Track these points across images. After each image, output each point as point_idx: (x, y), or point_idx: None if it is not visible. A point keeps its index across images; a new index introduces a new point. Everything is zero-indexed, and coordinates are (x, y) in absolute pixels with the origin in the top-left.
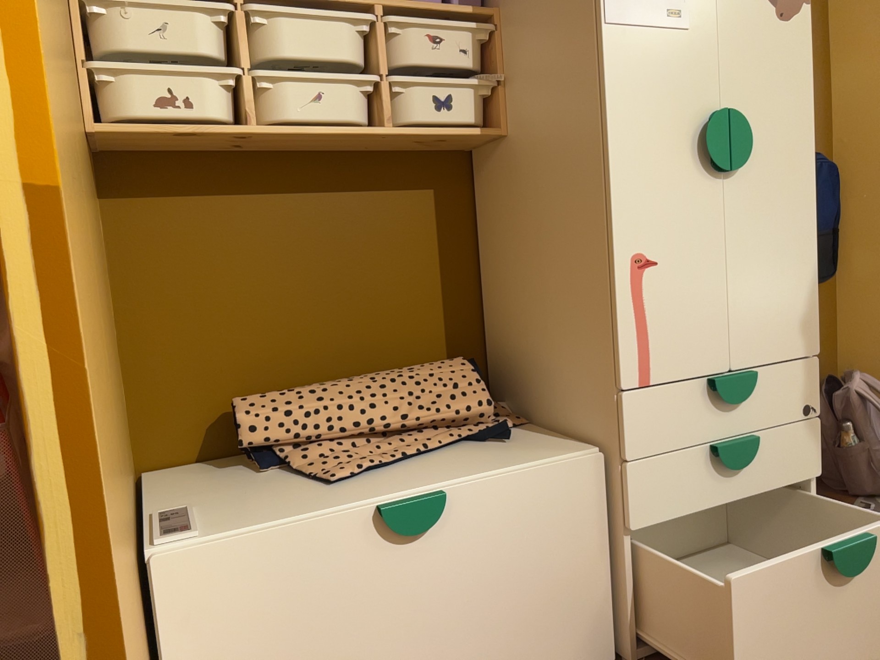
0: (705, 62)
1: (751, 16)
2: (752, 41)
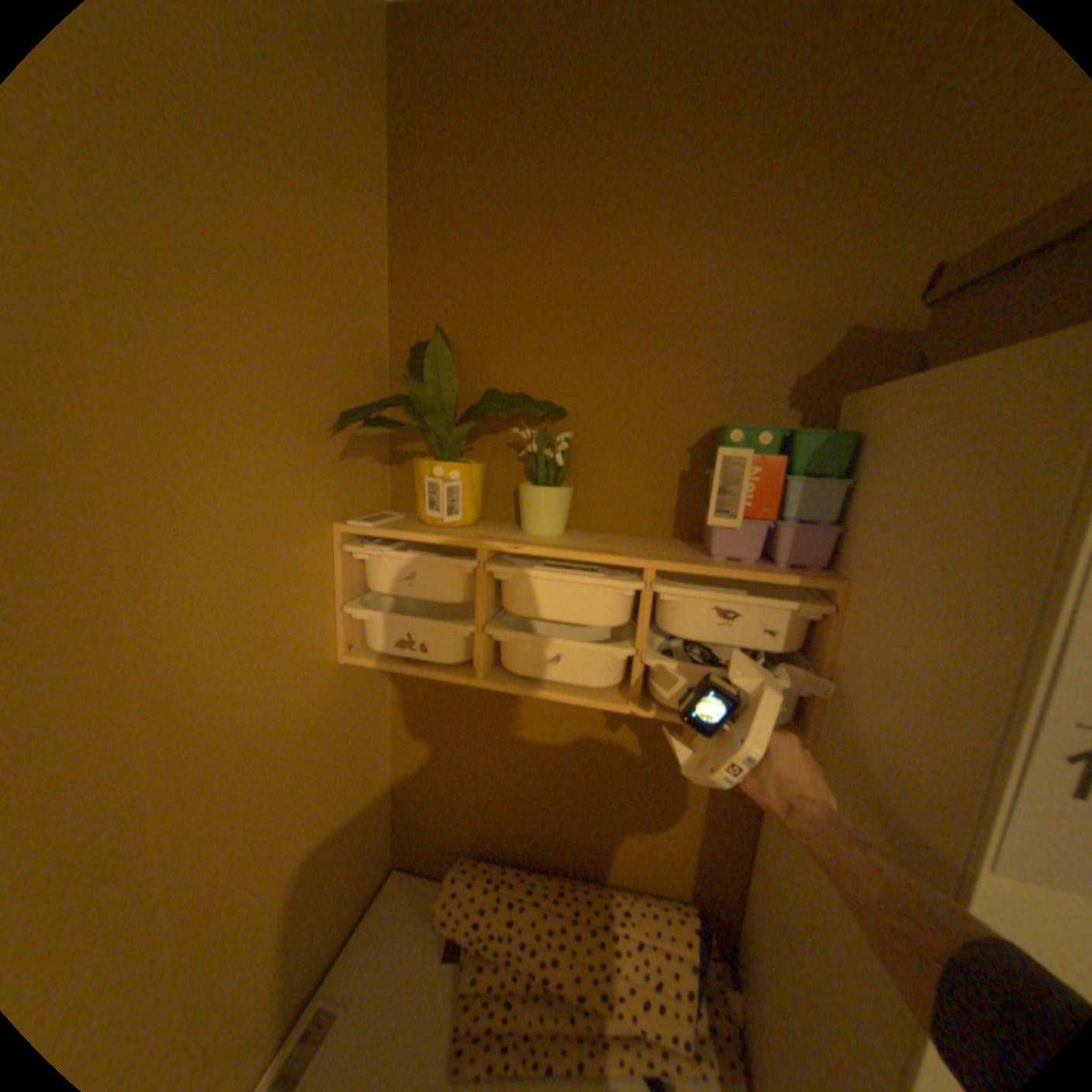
0: None
1: None
2: None
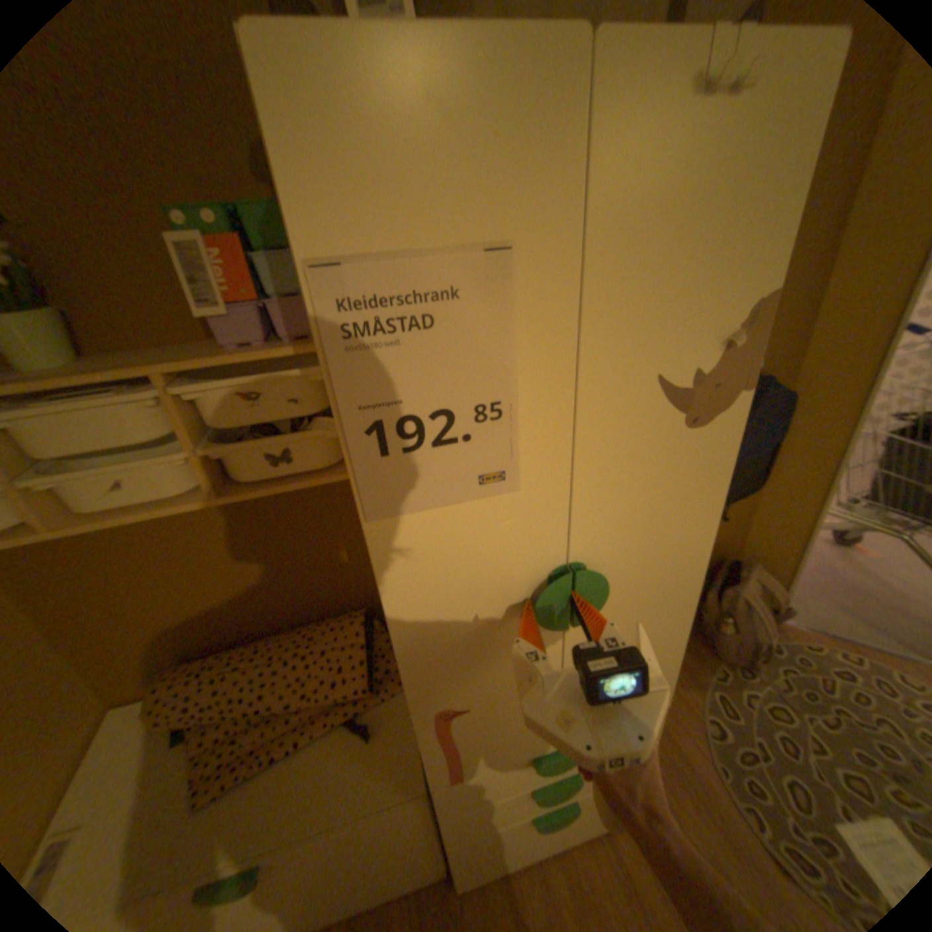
0: (545, 519)
1: (637, 440)
2: (633, 470)
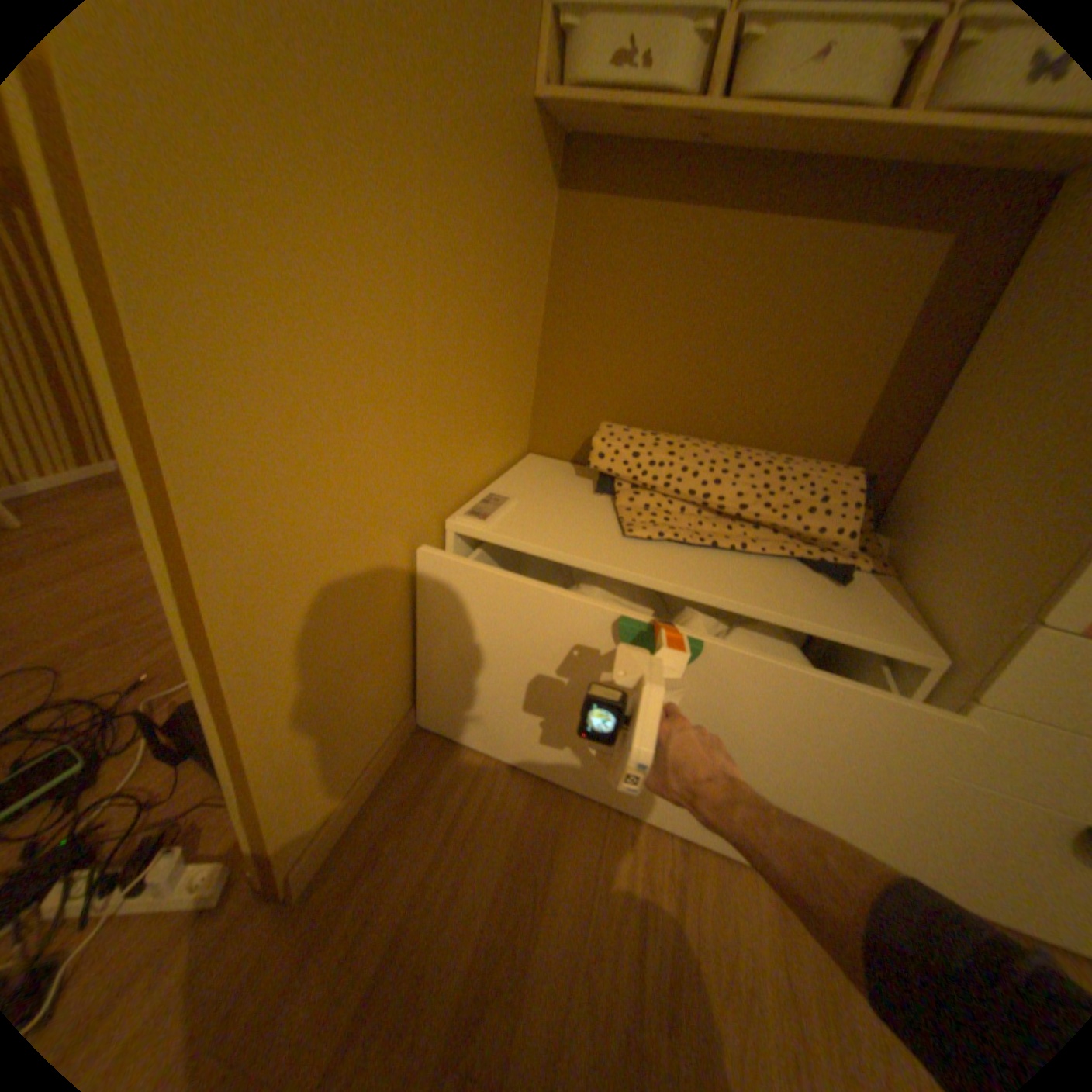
0: None
1: None
2: None
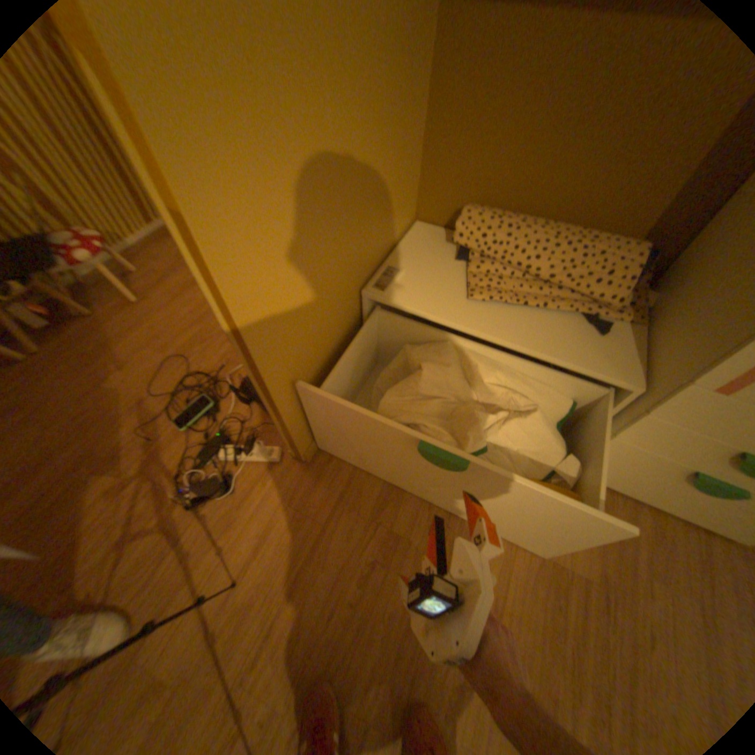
0: None
1: None
2: None
